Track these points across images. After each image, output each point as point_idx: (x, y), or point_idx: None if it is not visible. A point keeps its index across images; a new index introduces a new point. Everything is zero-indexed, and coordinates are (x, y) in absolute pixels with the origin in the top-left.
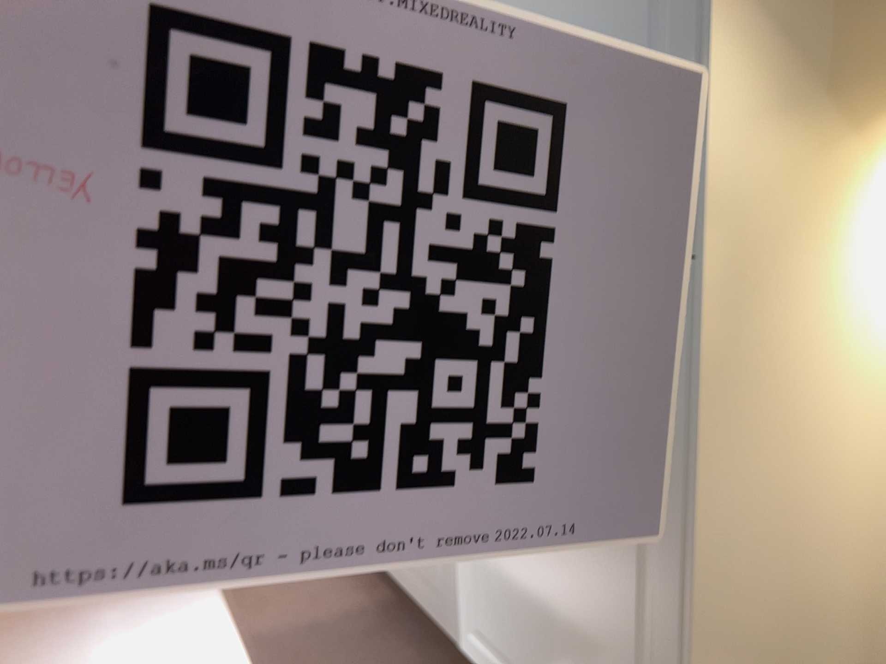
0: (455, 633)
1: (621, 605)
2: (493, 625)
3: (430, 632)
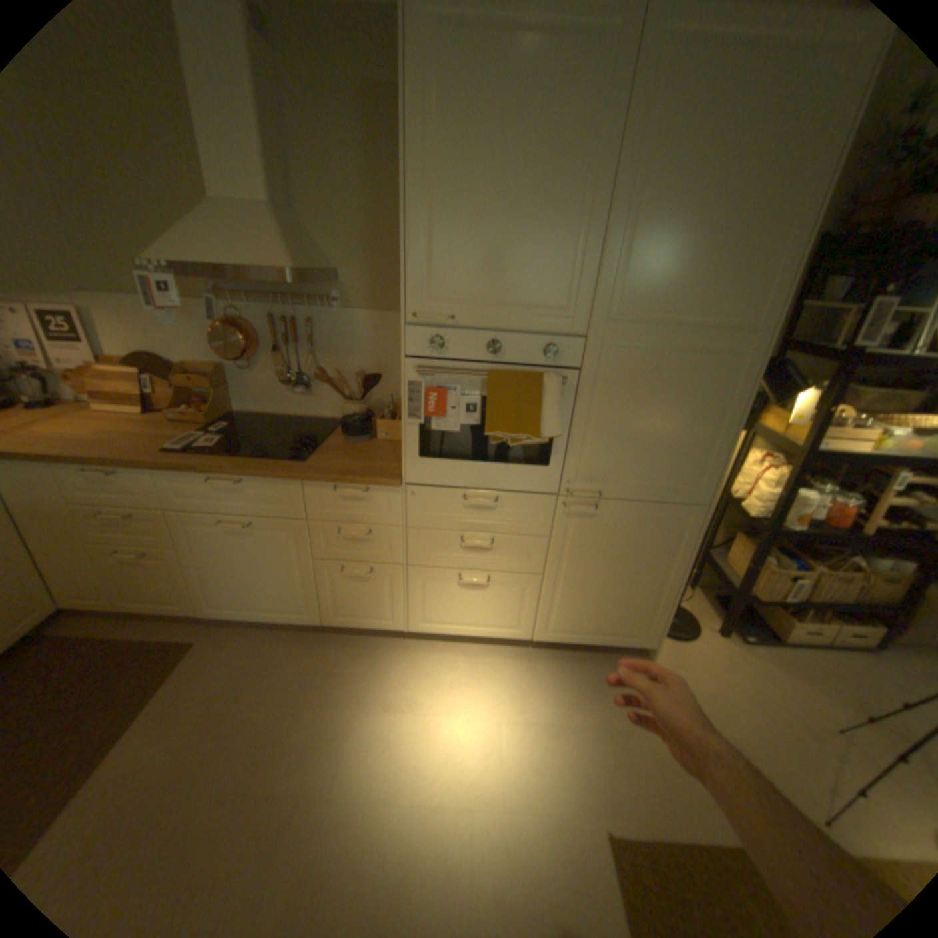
0: (525, 636)
1: (643, 595)
2: (561, 623)
3: (477, 643)
